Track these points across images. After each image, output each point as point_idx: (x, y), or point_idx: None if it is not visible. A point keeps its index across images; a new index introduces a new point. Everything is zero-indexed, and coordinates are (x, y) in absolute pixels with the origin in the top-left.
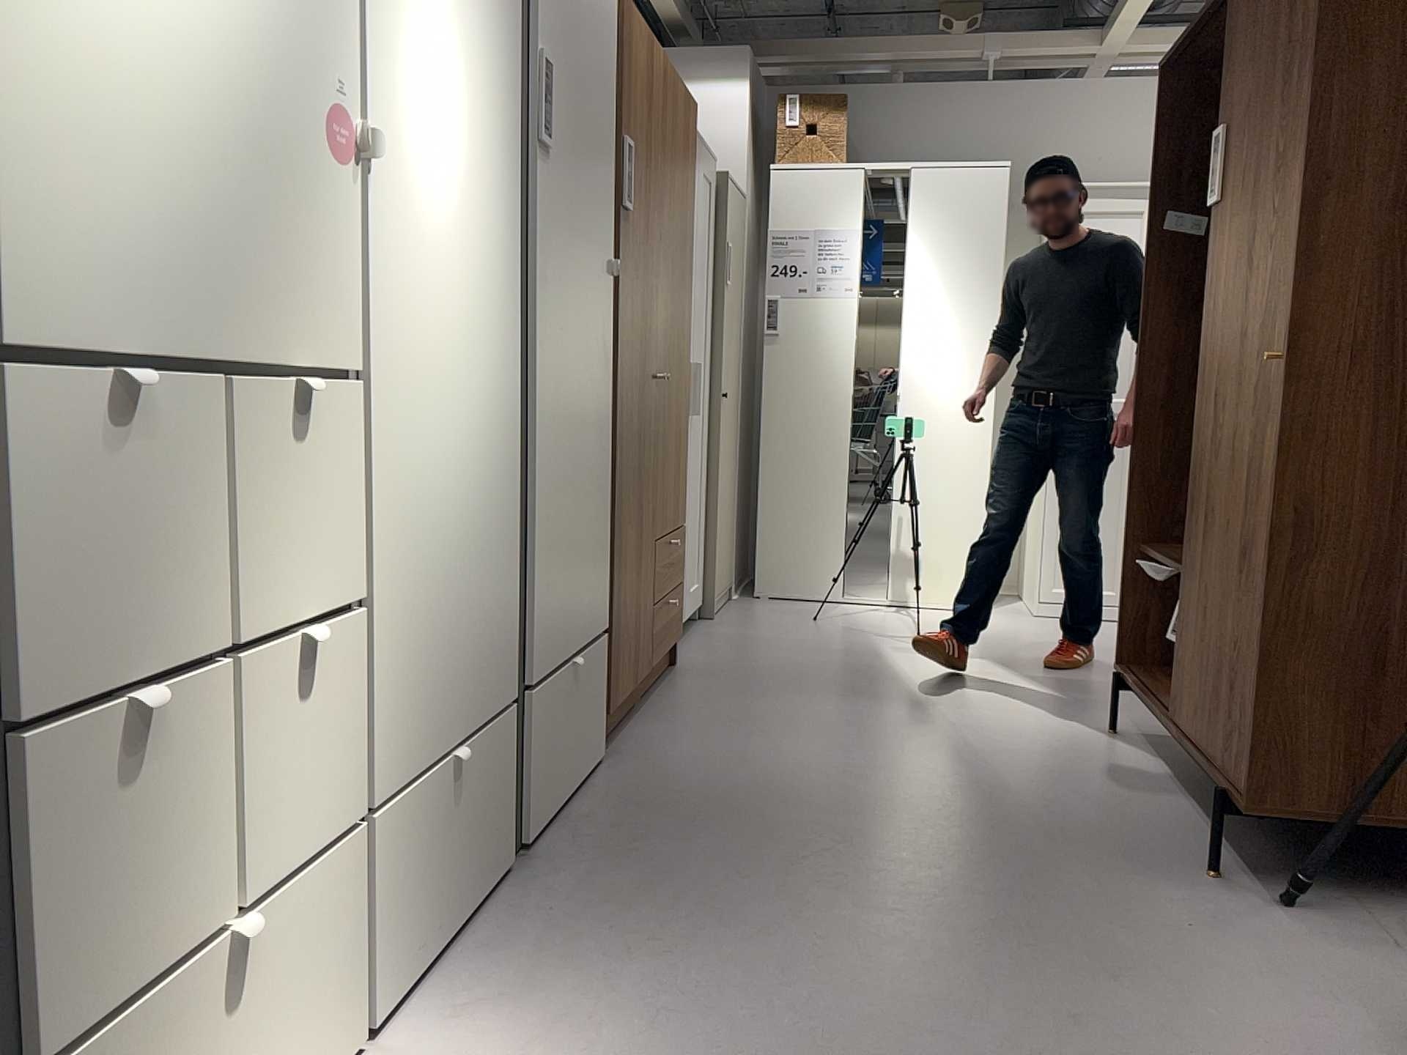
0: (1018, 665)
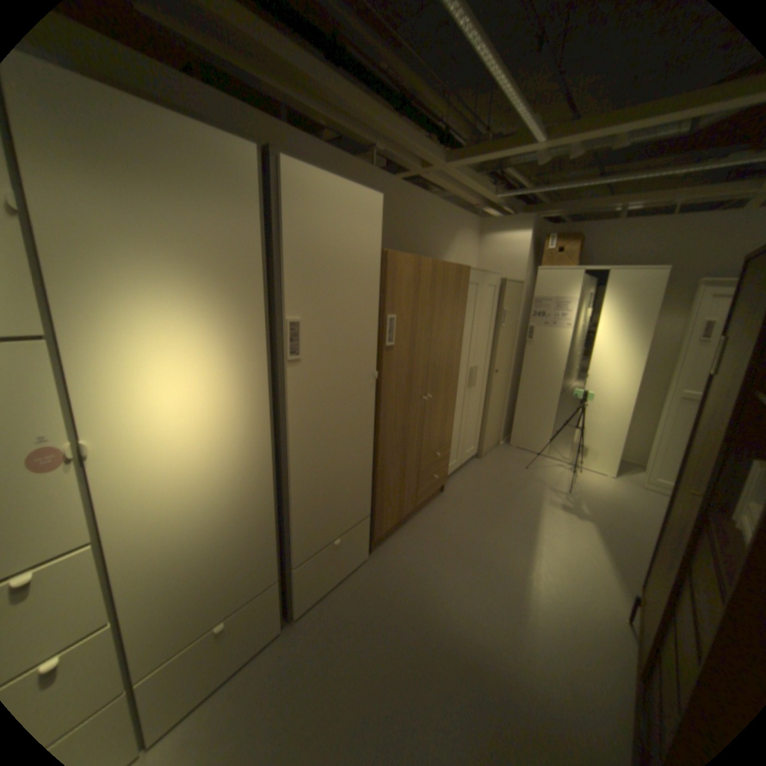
0: (610, 532)
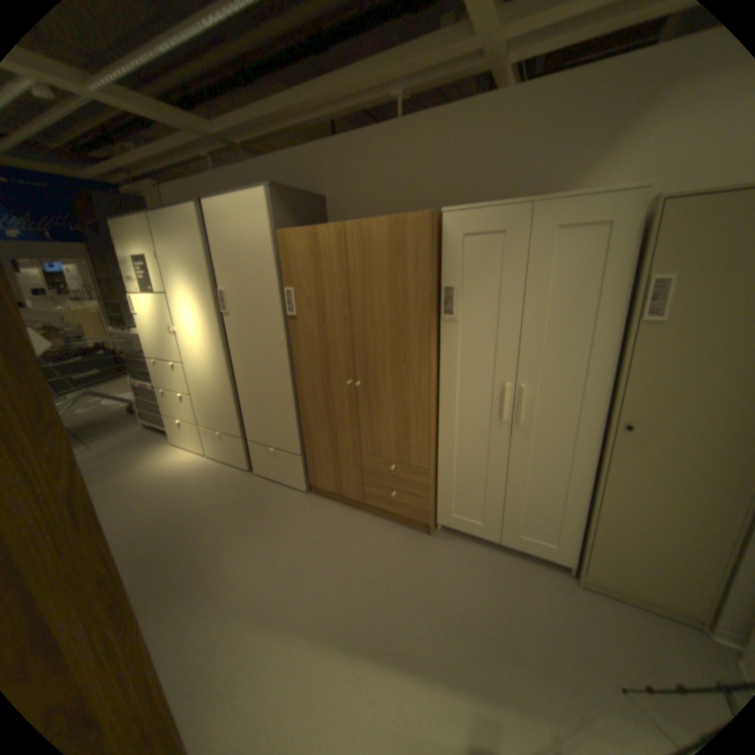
0: None
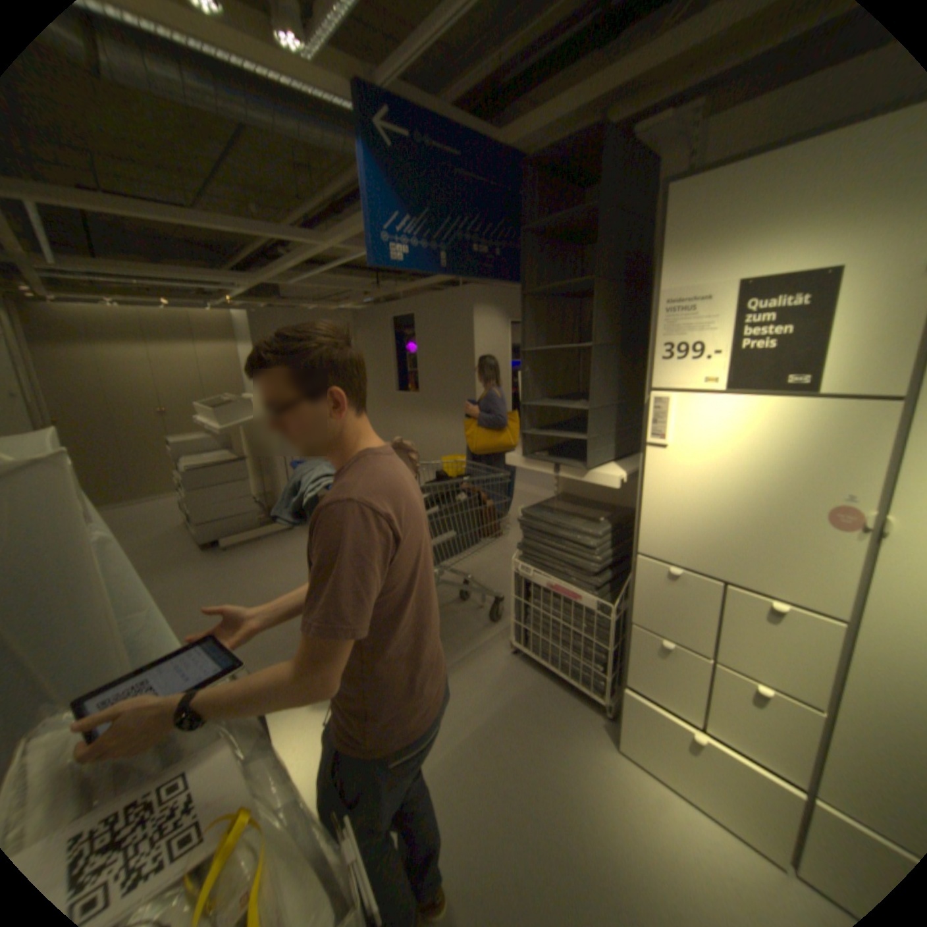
0: None
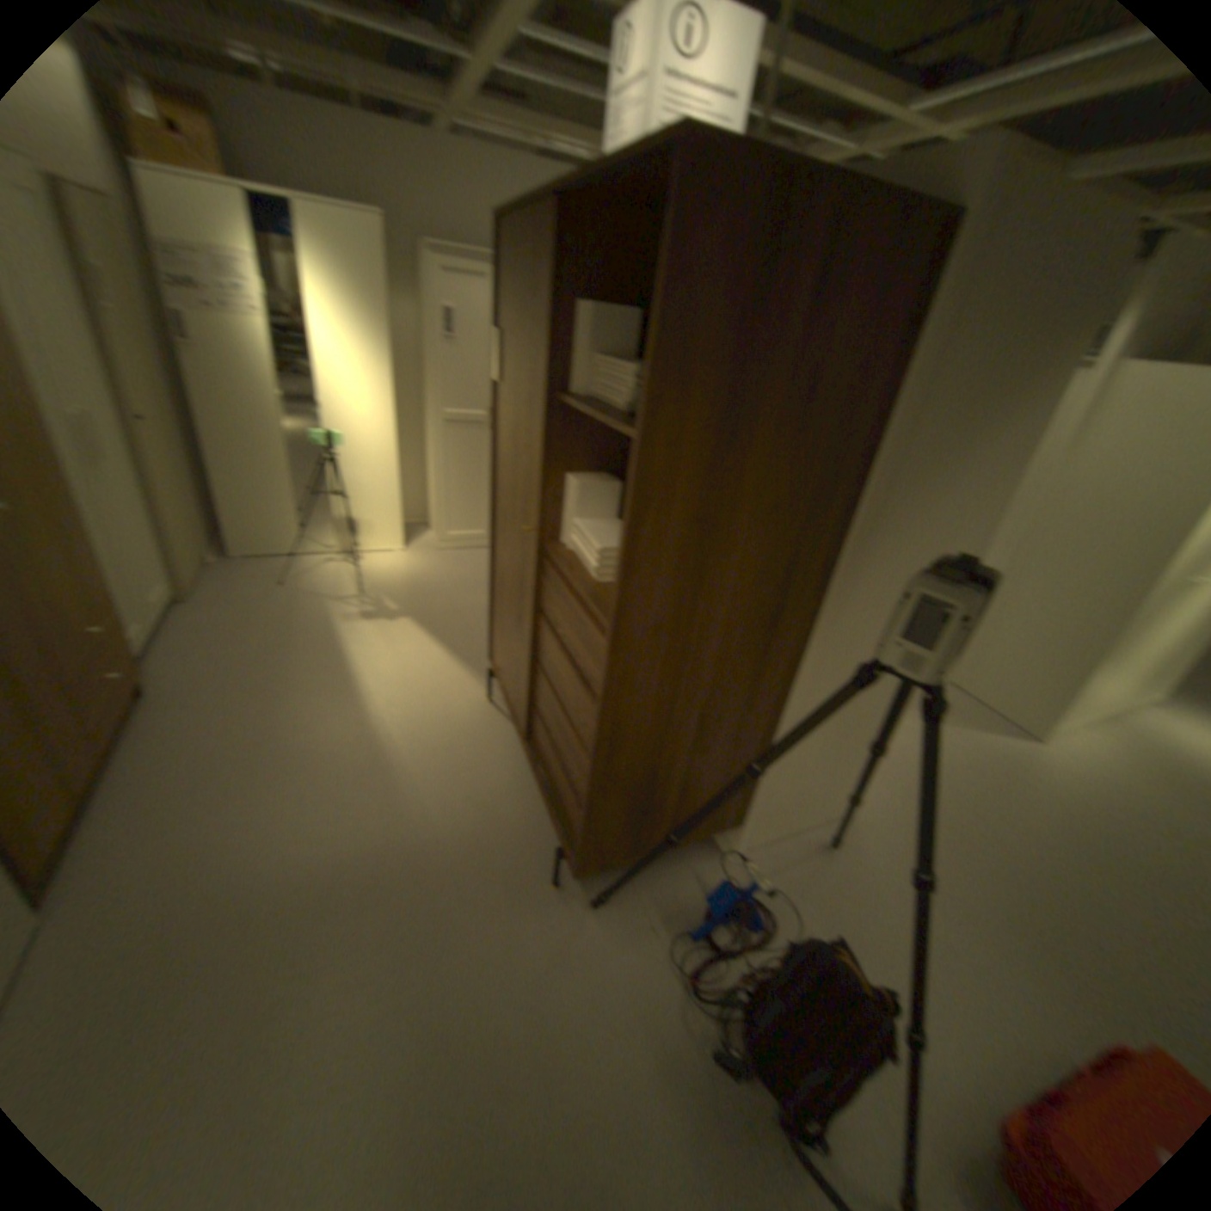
0: (432, 620)
